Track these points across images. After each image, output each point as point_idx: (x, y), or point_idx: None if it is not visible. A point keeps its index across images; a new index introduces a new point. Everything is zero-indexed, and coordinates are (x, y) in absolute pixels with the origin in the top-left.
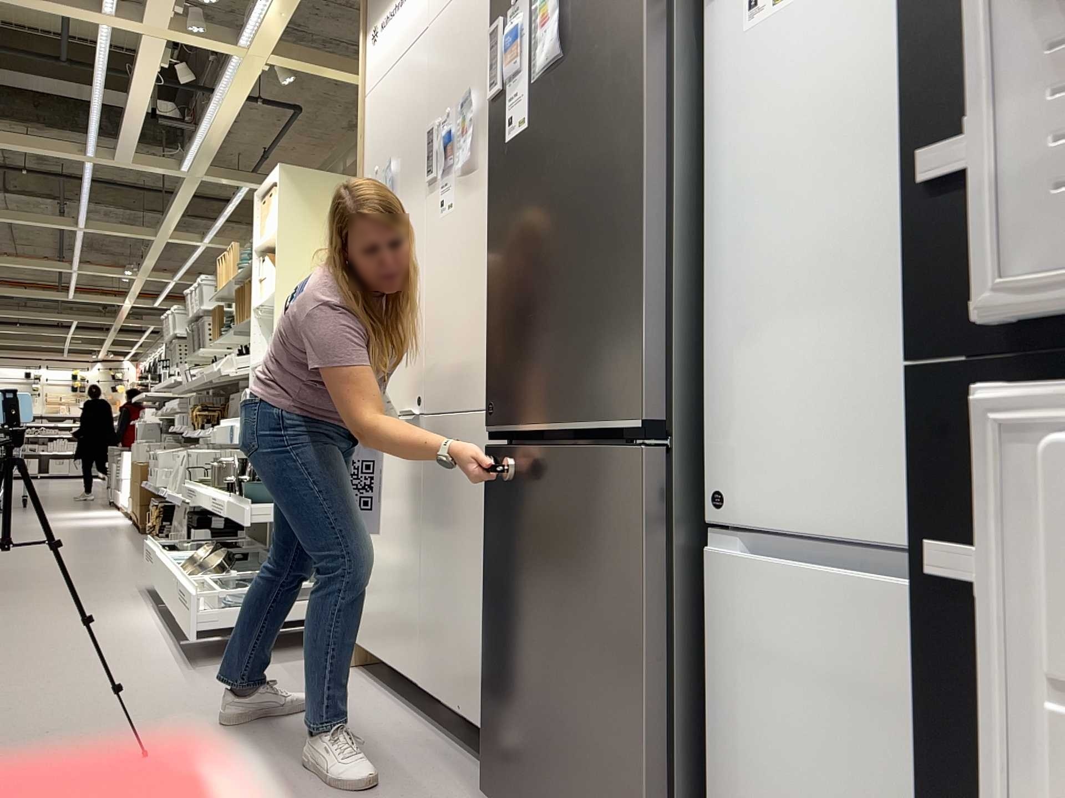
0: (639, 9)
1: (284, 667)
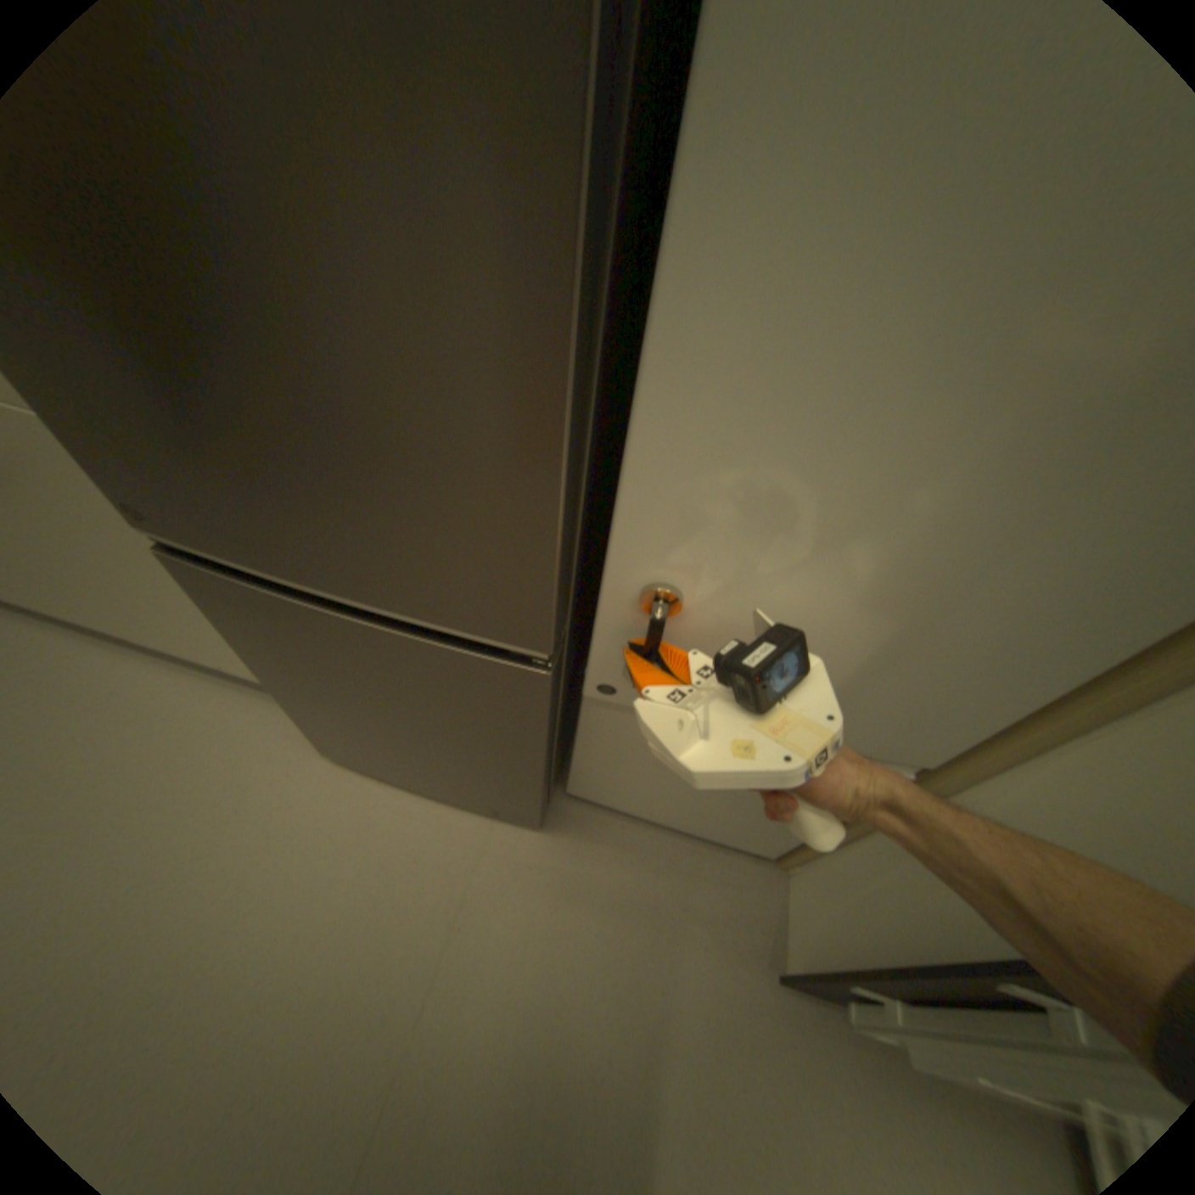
0: None
1: None
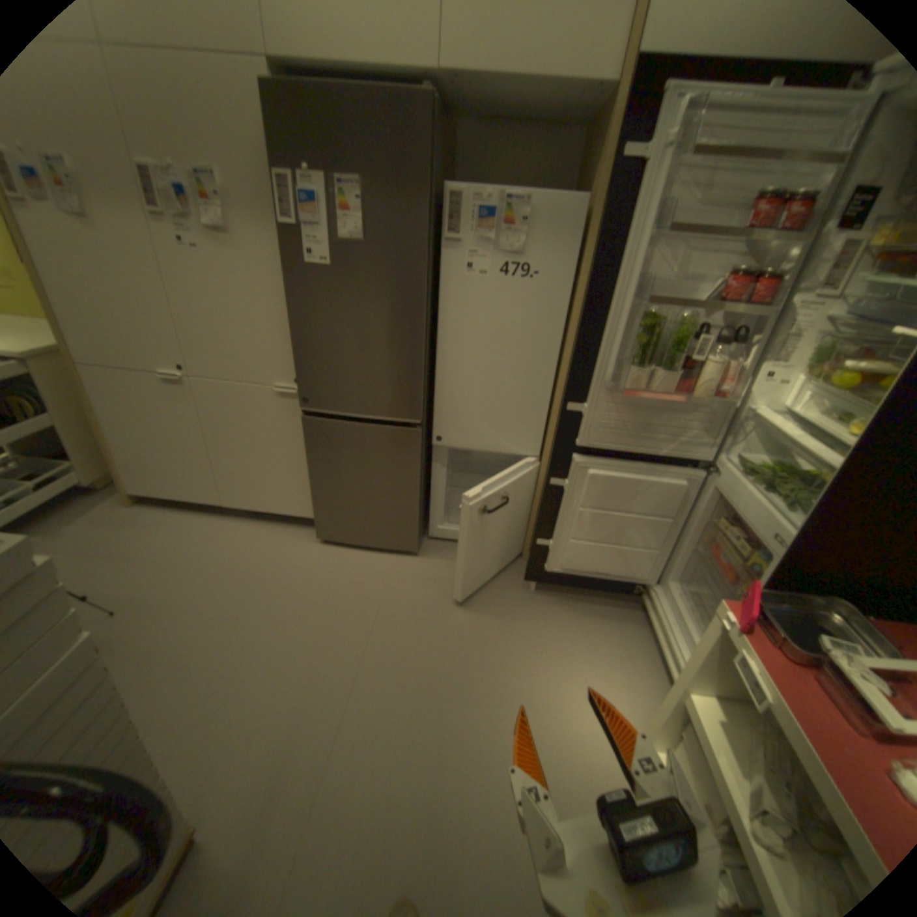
0: (422, 251)
1: (82, 525)
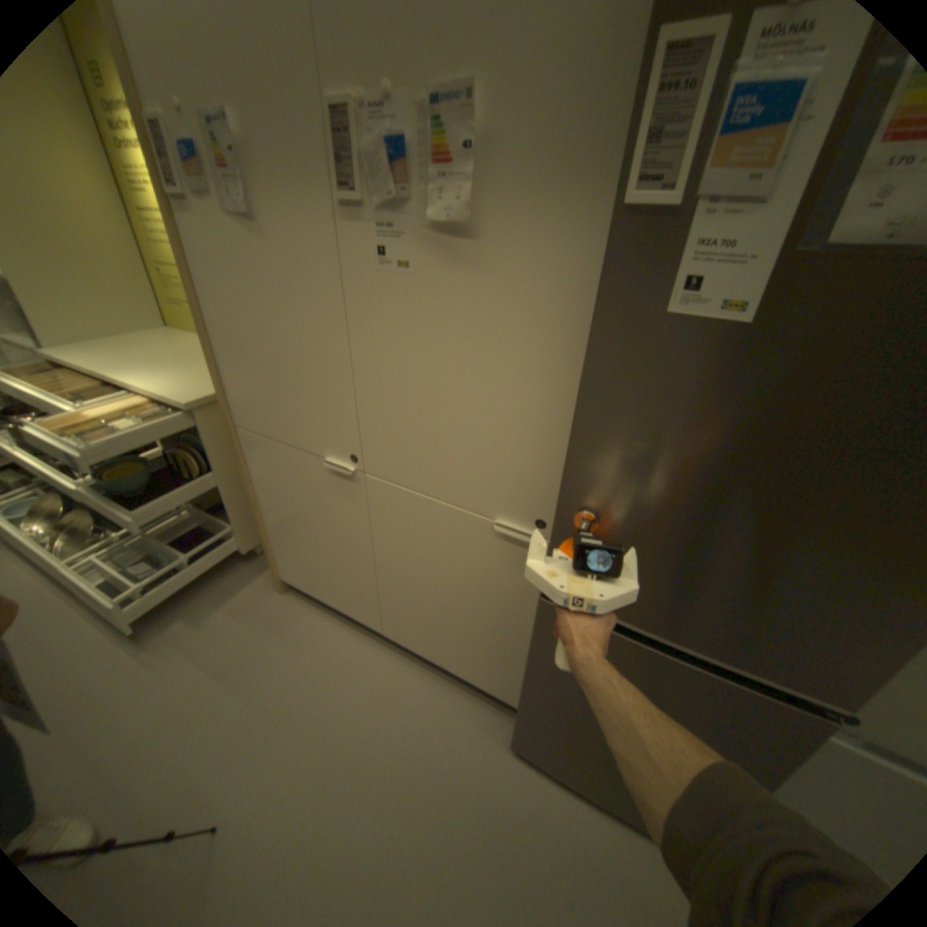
0: None
1: (226, 612)
